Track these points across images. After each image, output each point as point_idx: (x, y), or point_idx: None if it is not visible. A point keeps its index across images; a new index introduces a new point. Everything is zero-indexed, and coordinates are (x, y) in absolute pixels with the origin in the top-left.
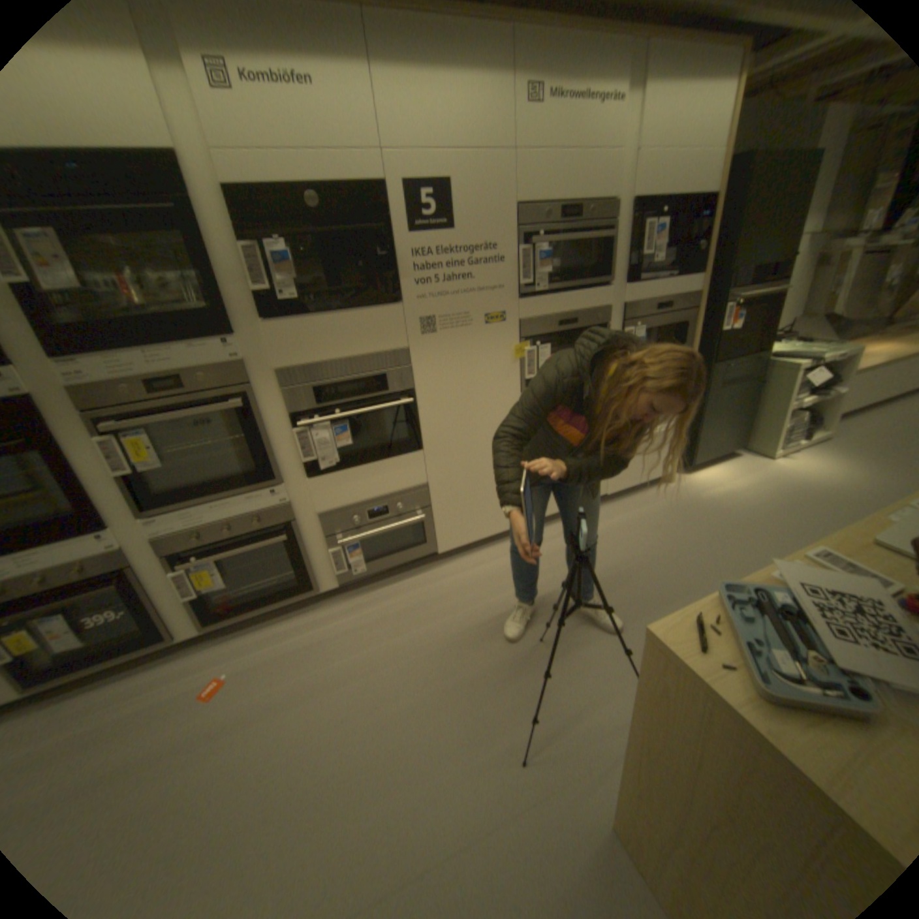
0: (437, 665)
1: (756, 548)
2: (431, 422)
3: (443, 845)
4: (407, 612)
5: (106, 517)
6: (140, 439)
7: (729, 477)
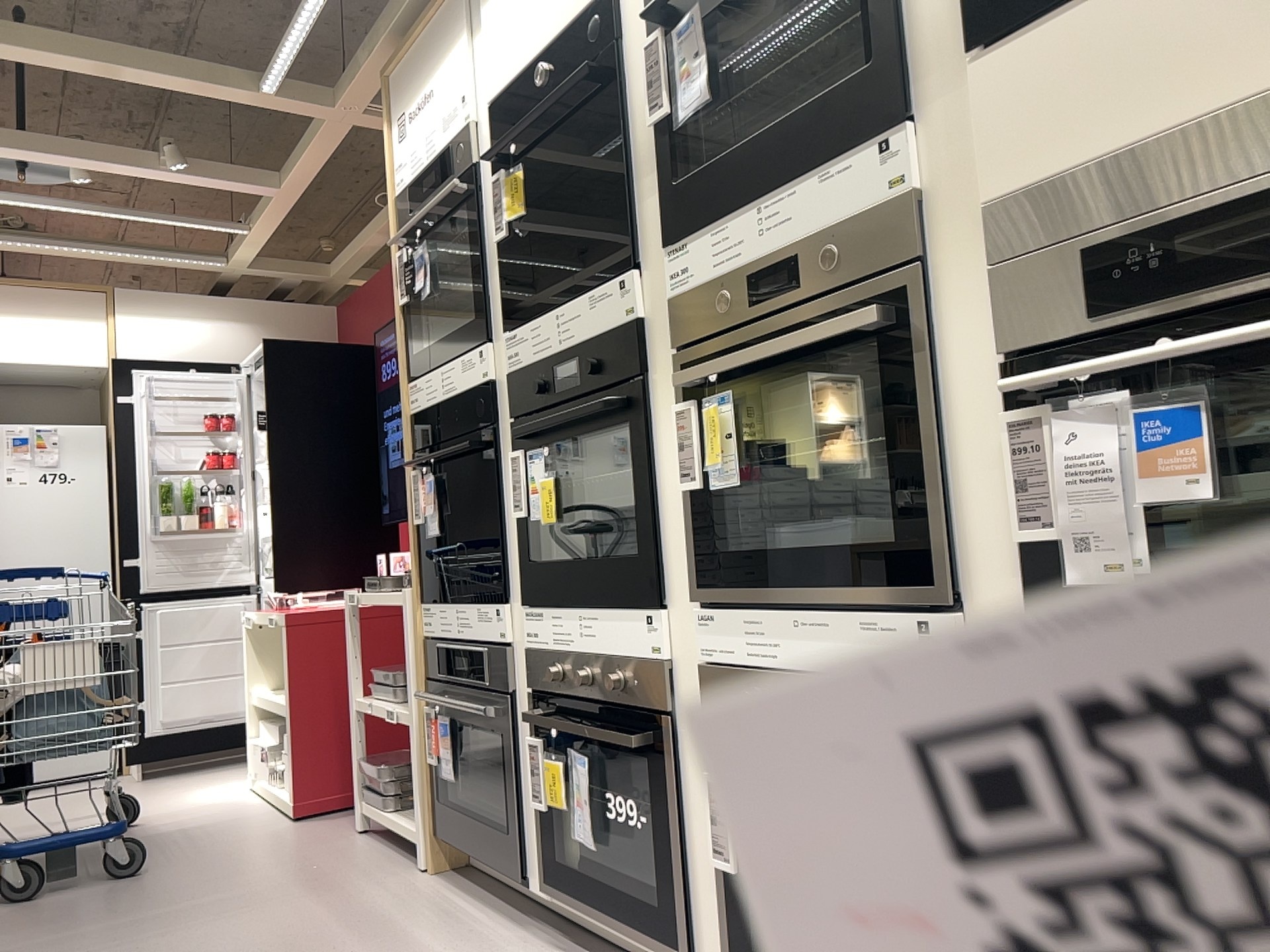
0: None
1: None
2: None
3: None
4: None
5: (670, 580)
6: (721, 404)
7: None
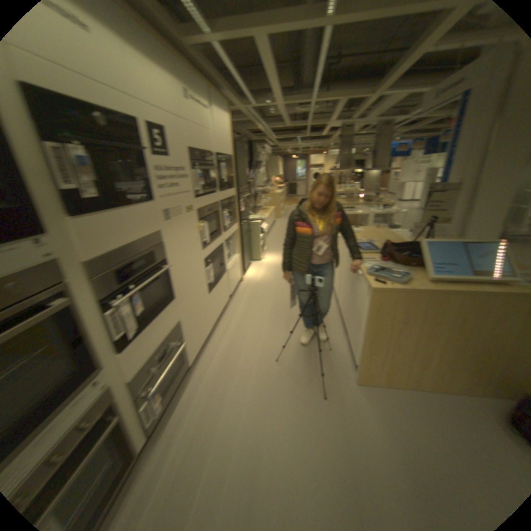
0: (254, 411)
1: (288, 289)
2: (177, 277)
3: (341, 452)
4: (205, 408)
5: None
6: None
7: (256, 272)
